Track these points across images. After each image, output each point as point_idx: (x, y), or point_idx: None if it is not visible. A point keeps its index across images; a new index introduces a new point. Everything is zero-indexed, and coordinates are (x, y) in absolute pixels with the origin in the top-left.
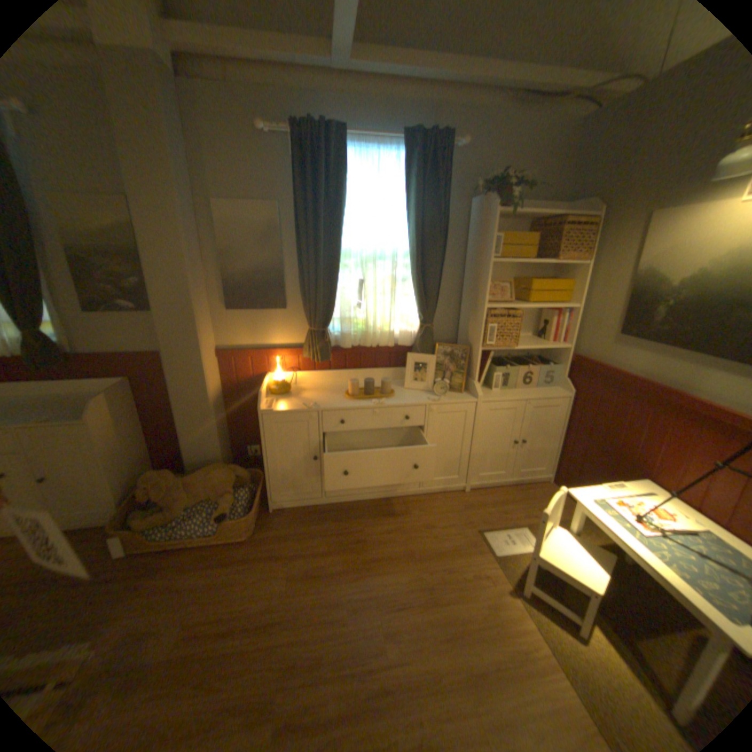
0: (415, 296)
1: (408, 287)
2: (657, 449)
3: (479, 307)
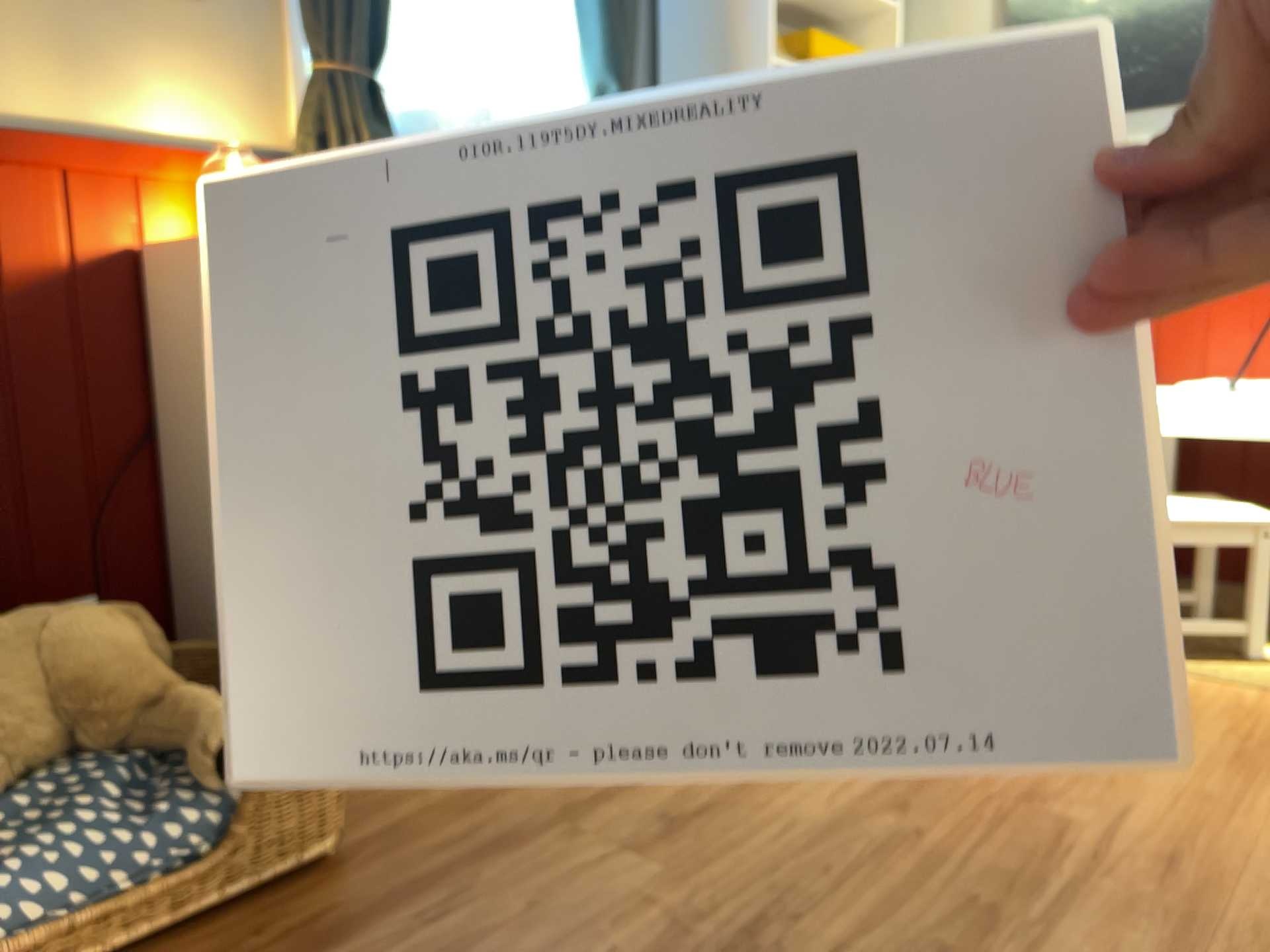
0: (590, 26)
1: (561, 6)
2: None
3: (747, 64)
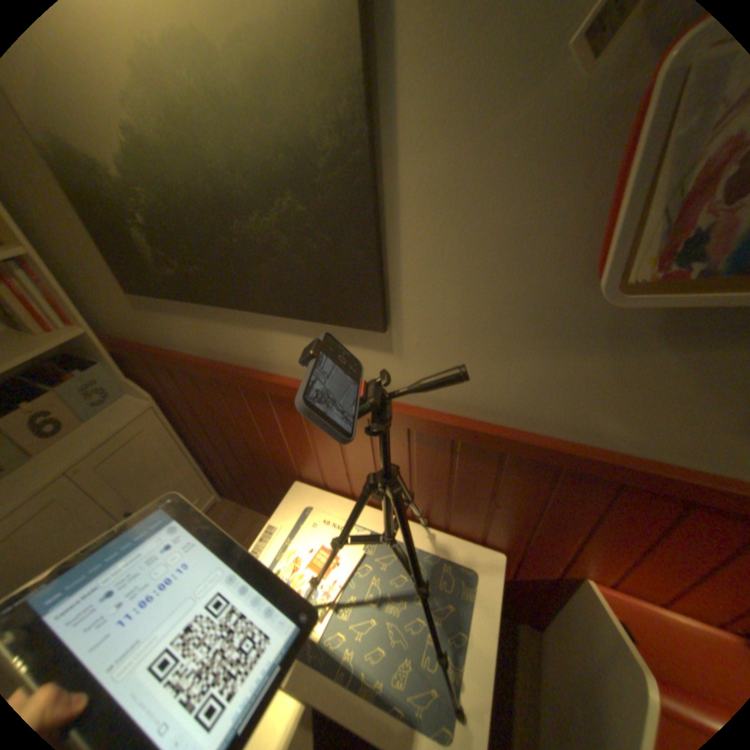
0: None
1: None
2: (282, 446)
3: None
